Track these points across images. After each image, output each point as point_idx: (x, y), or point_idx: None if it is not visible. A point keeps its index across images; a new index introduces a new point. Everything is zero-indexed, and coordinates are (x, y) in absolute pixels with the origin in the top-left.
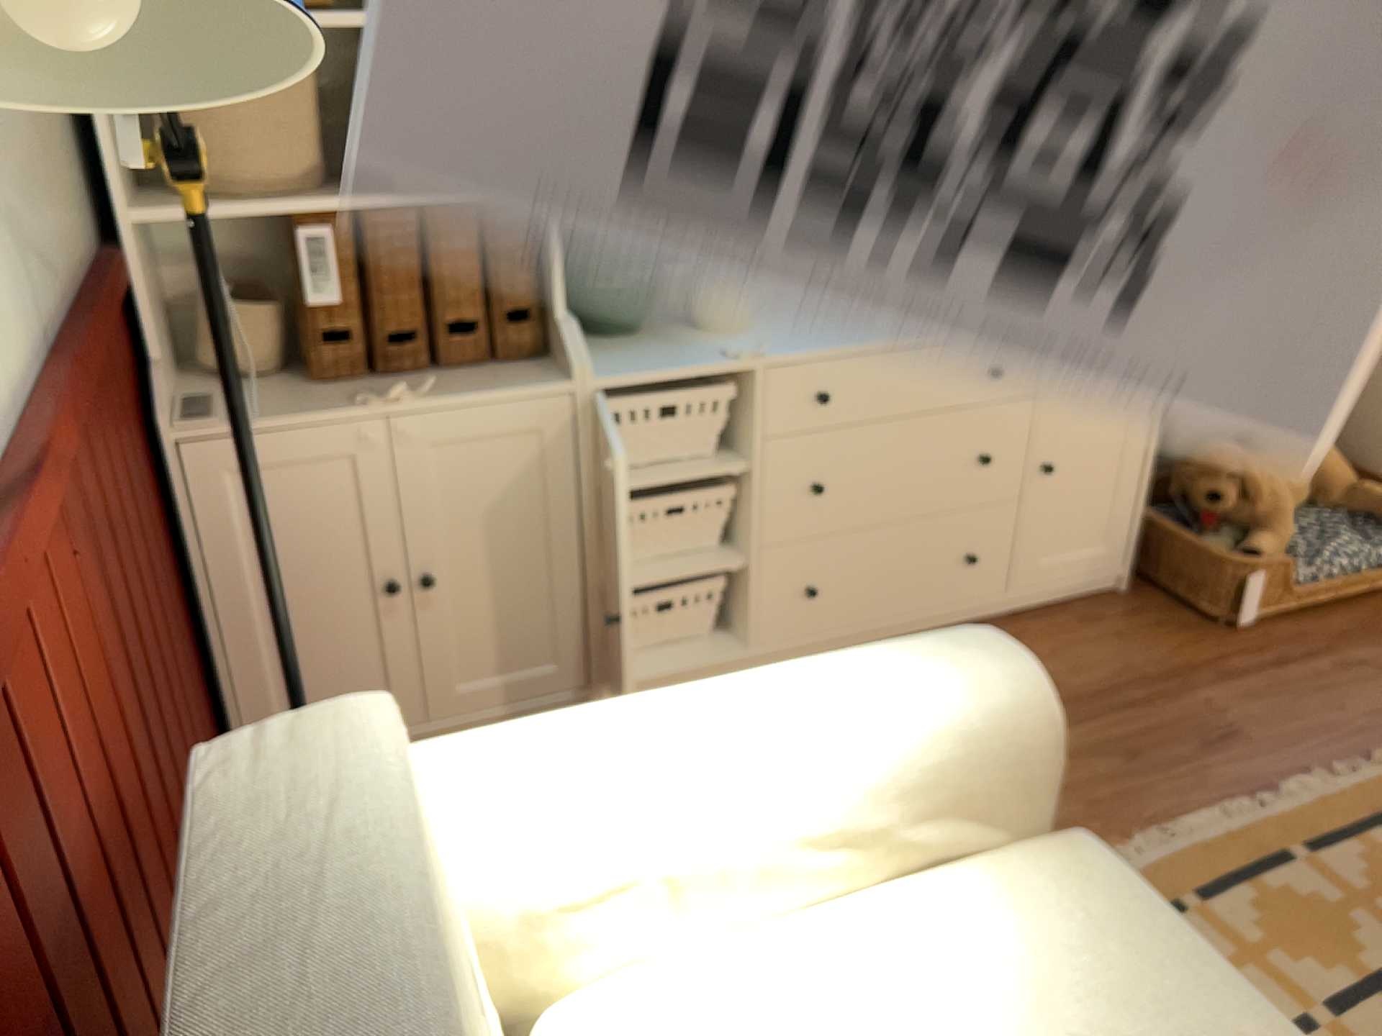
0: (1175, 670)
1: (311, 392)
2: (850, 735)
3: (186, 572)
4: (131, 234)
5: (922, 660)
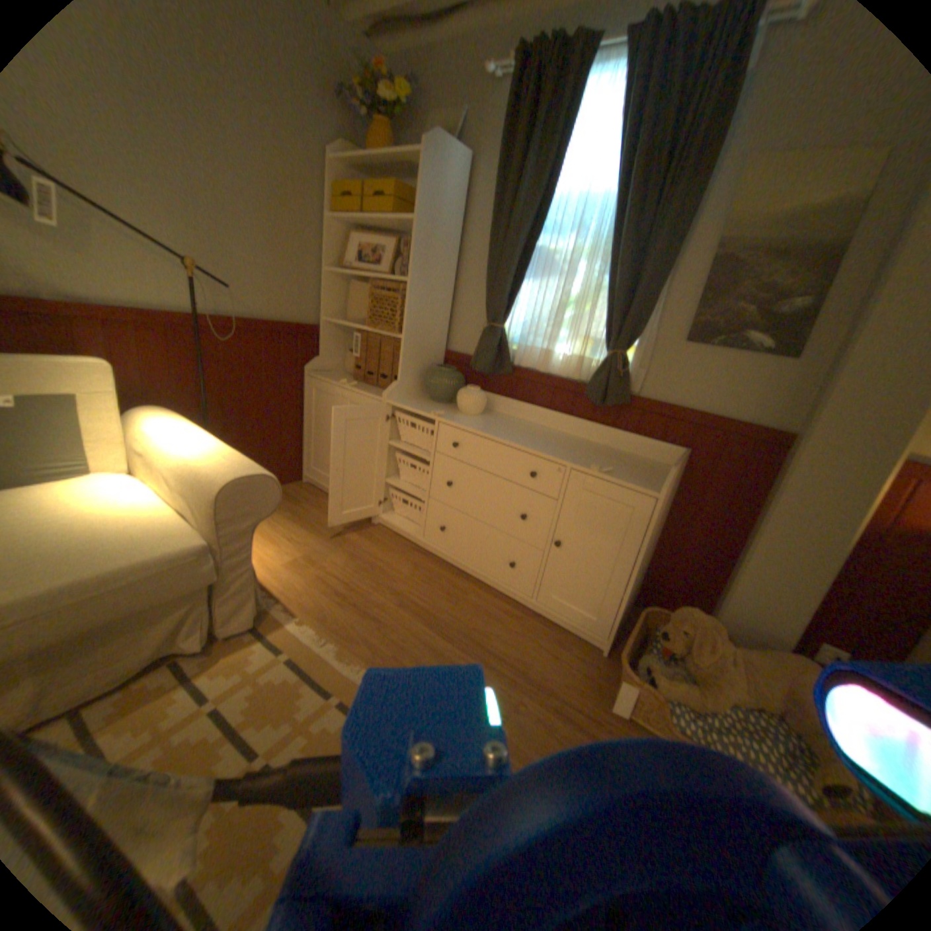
0: (544, 685)
1: (346, 379)
2: (190, 457)
3: (303, 411)
4: (323, 323)
5: (236, 462)
